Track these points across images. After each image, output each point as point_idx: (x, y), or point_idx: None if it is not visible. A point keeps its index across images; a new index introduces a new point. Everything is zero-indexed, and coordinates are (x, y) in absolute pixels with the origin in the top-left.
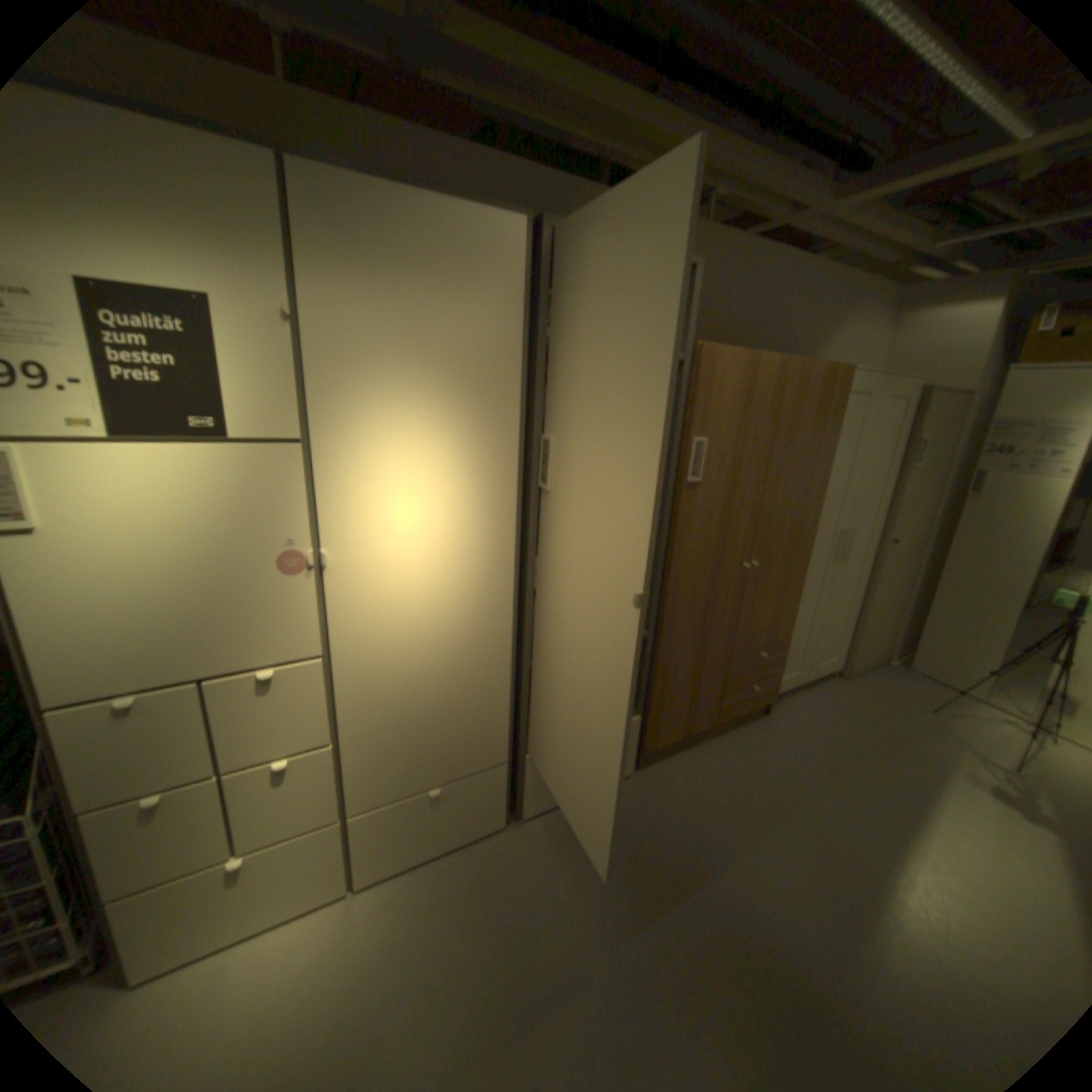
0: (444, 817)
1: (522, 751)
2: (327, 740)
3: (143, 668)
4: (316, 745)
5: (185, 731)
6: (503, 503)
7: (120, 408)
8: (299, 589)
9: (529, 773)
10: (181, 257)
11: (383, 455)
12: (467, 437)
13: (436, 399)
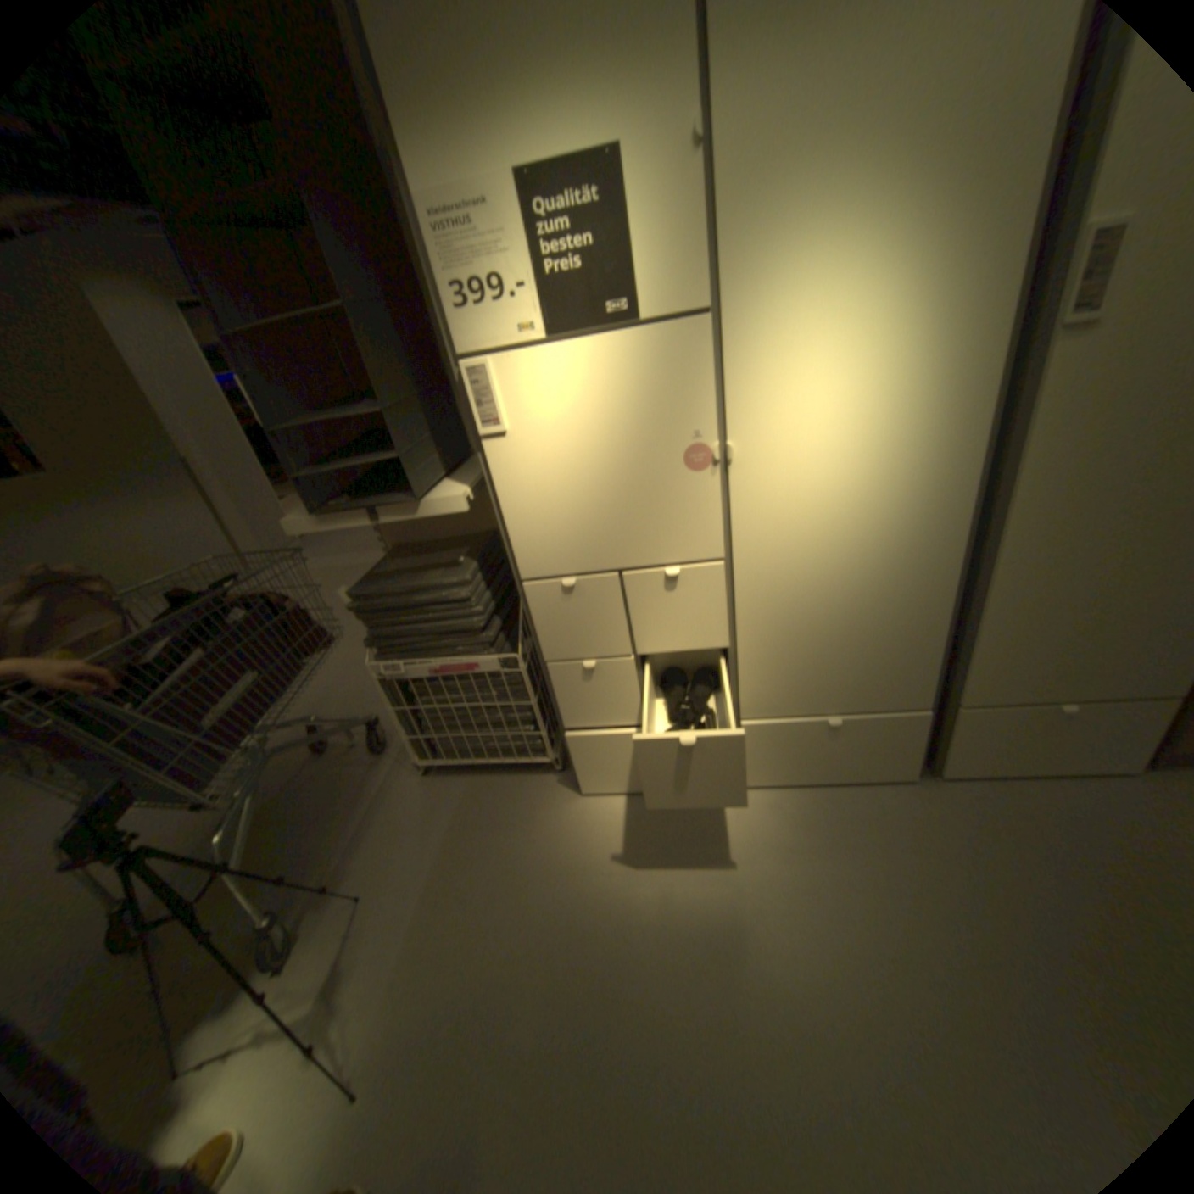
0: (844, 746)
1: (957, 702)
2: (728, 643)
3: (581, 555)
4: (717, 645)
5: (612, 613)
6: (982, 358)
7: (554, 305)
8: (705, 486)
9: (963, 729)
10: (594, 101)
11: (808, 310)
12: (936, 257)
13: (892, 204)
